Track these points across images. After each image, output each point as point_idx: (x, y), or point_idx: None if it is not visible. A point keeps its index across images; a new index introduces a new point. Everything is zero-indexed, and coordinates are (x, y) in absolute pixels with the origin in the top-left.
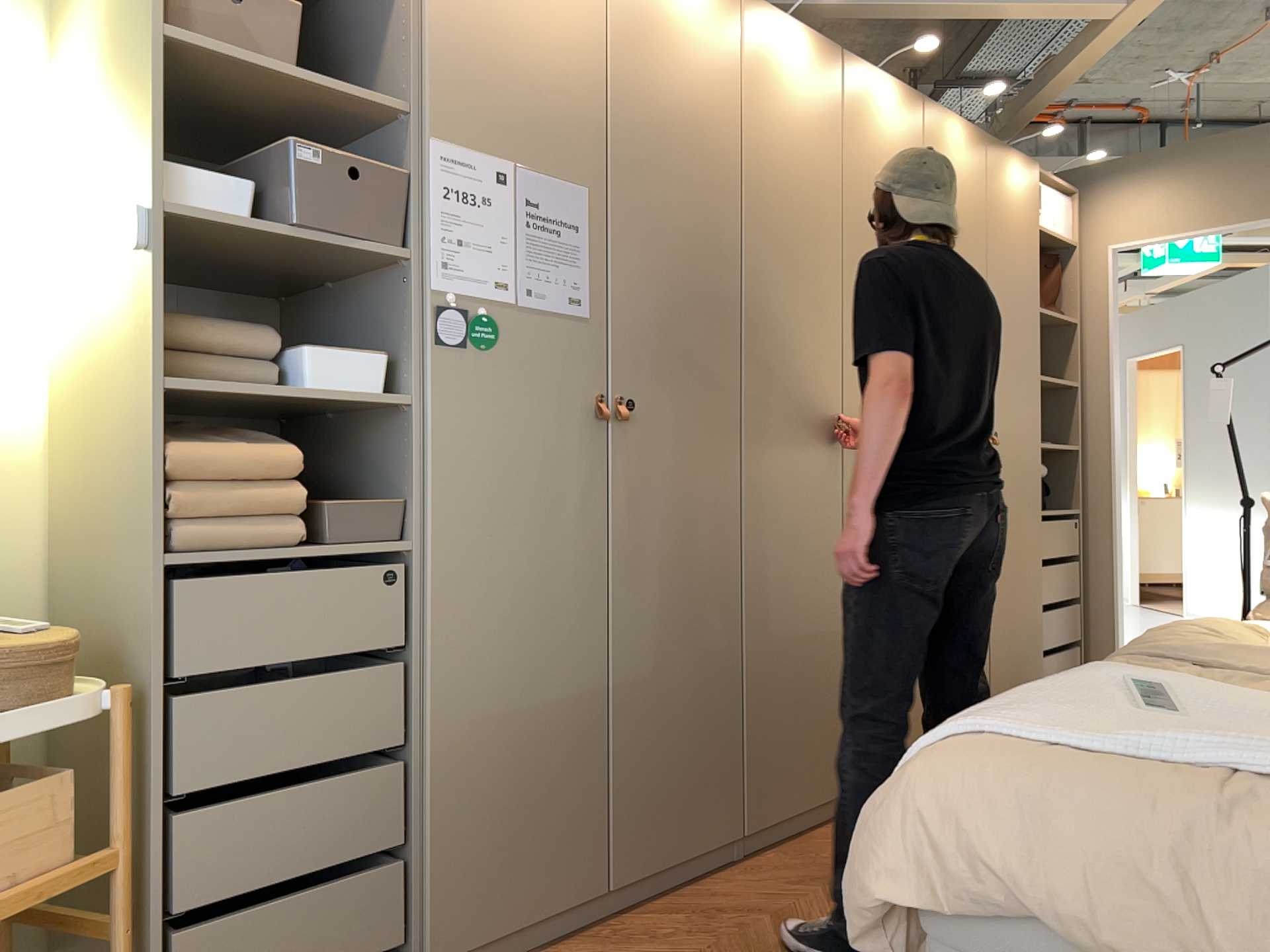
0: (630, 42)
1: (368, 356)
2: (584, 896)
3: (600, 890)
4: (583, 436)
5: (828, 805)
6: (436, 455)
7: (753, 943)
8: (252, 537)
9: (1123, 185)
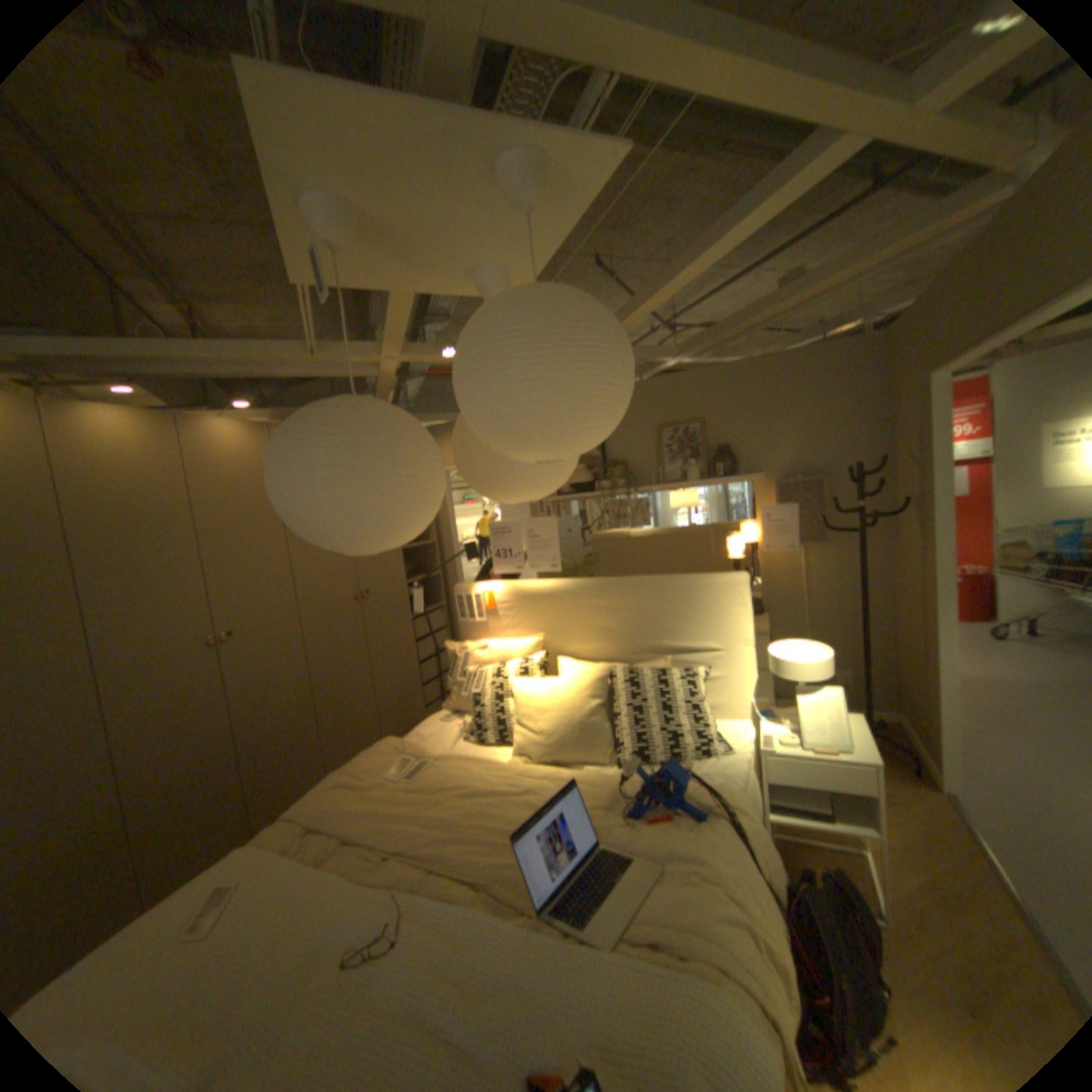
0: None
1: None
2: None
3: None
4: None
5: None
6: None
7: None
8: None
9: (444, 438)
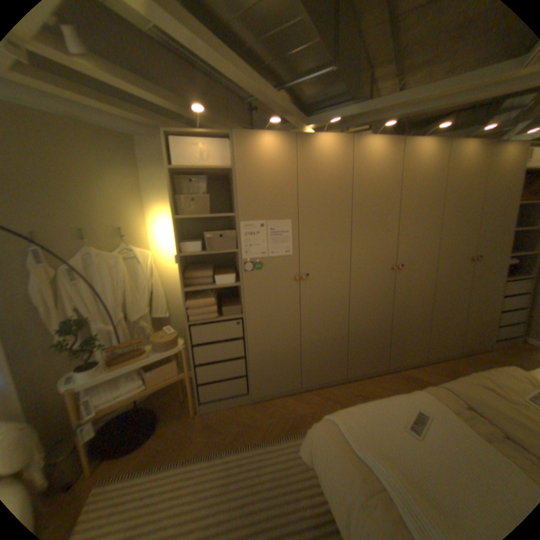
0: (305, 171)
1: (232, 273)
2: (294, 387)
3: (298, 386)
4: (291, 285)
5: (381, 371)
6: (247, 296)
7: (330, 413)
8: (206, 317)
9: None
